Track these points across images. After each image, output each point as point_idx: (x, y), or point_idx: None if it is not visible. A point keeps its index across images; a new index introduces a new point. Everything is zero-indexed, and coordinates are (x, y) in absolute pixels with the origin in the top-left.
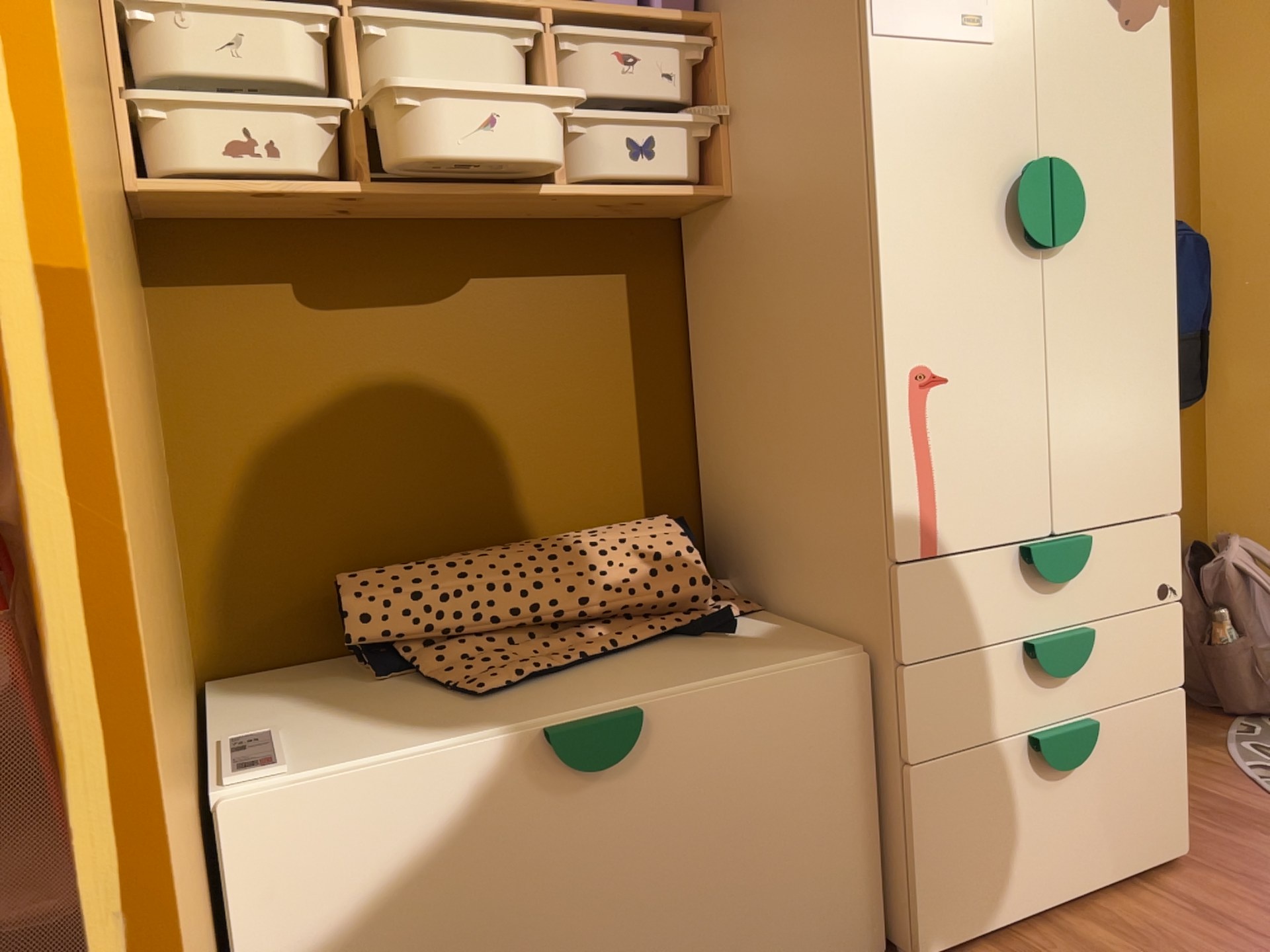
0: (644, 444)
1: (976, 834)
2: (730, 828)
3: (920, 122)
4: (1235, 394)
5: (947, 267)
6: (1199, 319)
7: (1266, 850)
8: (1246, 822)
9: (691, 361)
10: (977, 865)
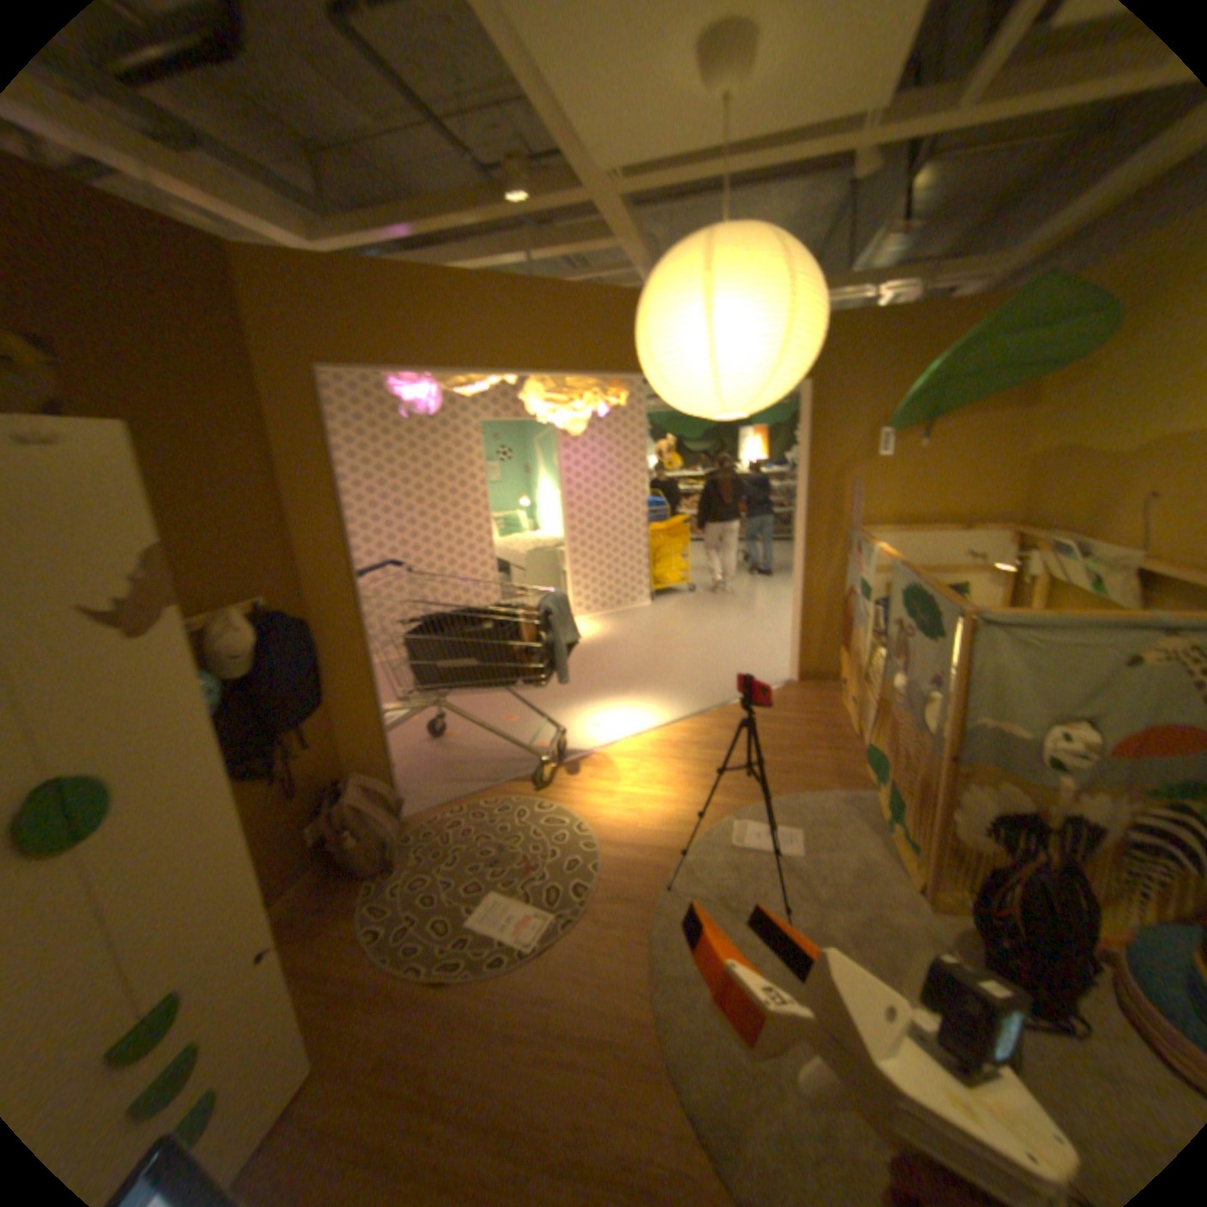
0: None
1: None
2: None
3: None
4: (345, 696)
5: None
6: (312, 669)
7: (356, 1035)
8: (350, 1009)
9: None
10: None
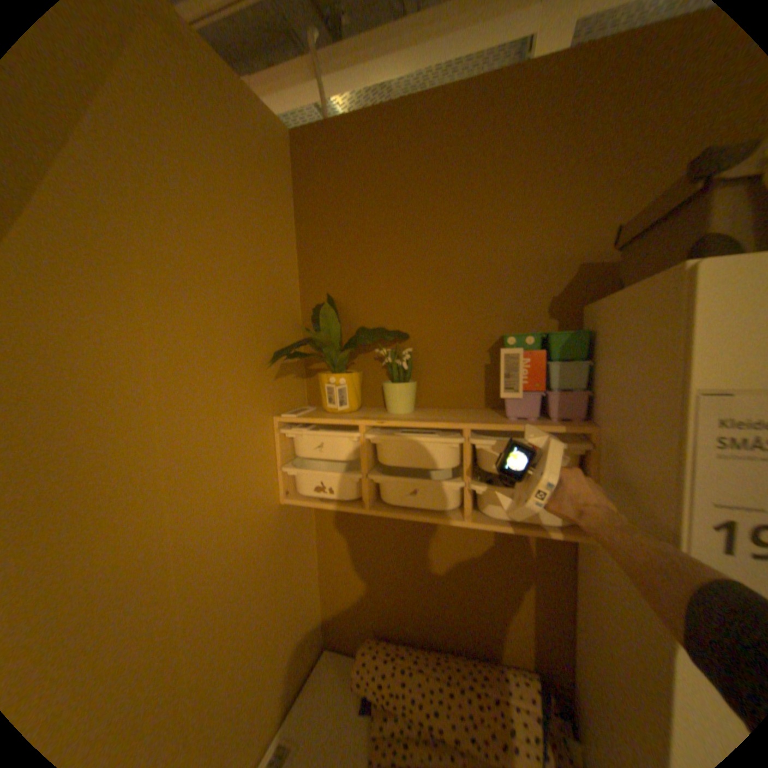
0: (538, 626)
1: None
2: None
3: None
4: None
5: None
6: None
7: None
8: None
9: (577, 592)
10: None
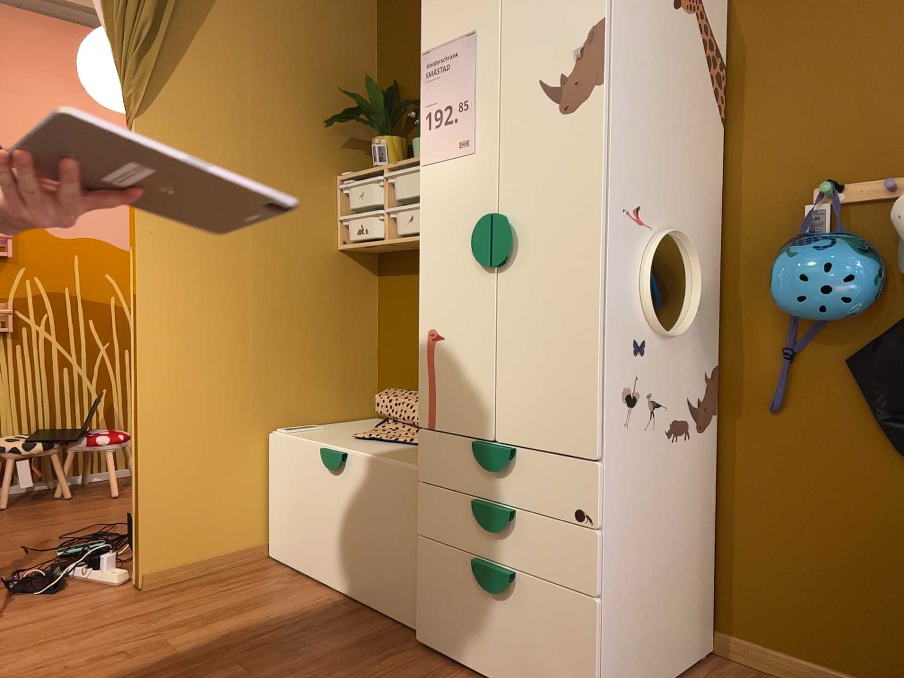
0: None
1: (444, 595)
2: (369, 522)
3: (438, 203)
4: None
5: (446, 277)
6: None
7: None
8: None
9: None
10: (444, 613)
